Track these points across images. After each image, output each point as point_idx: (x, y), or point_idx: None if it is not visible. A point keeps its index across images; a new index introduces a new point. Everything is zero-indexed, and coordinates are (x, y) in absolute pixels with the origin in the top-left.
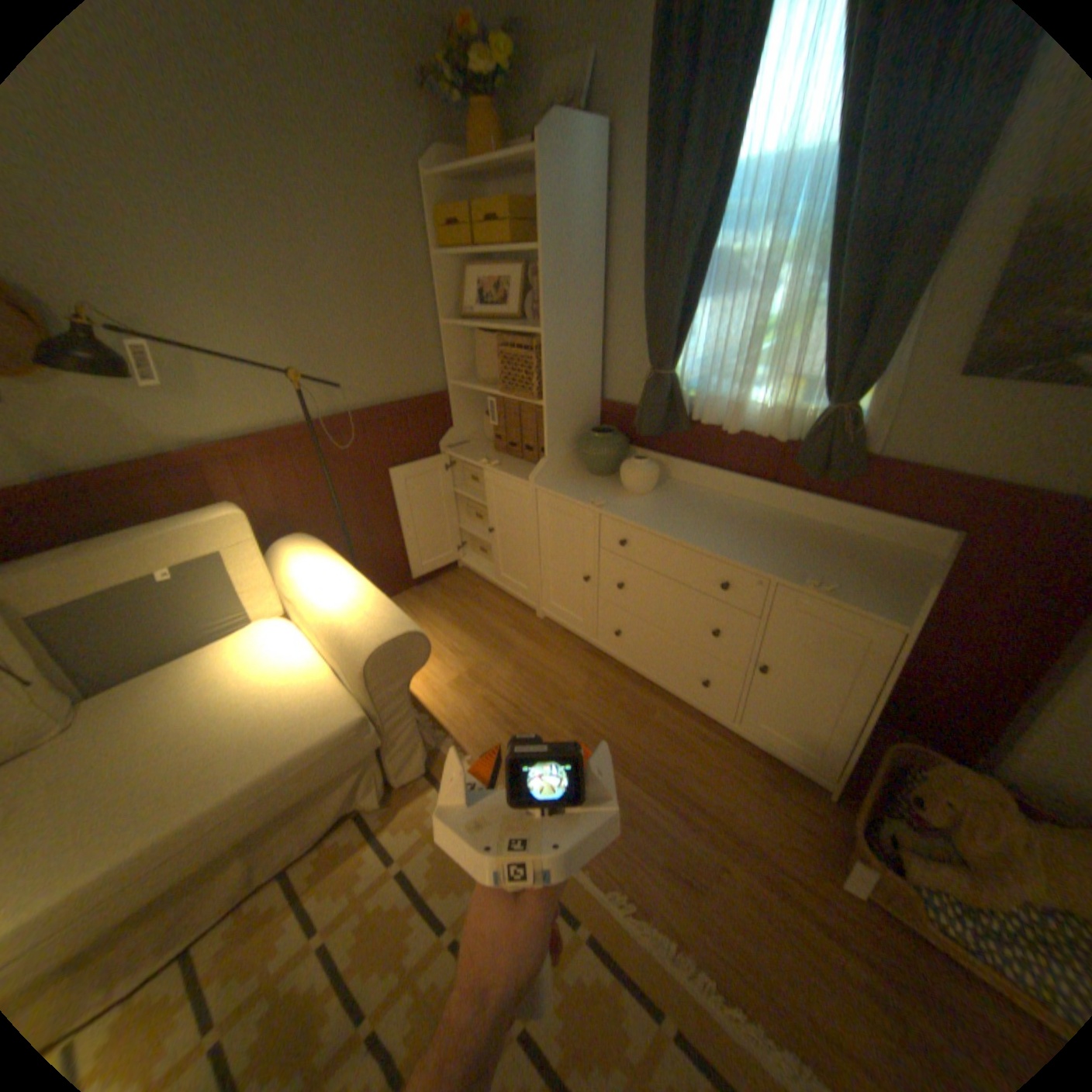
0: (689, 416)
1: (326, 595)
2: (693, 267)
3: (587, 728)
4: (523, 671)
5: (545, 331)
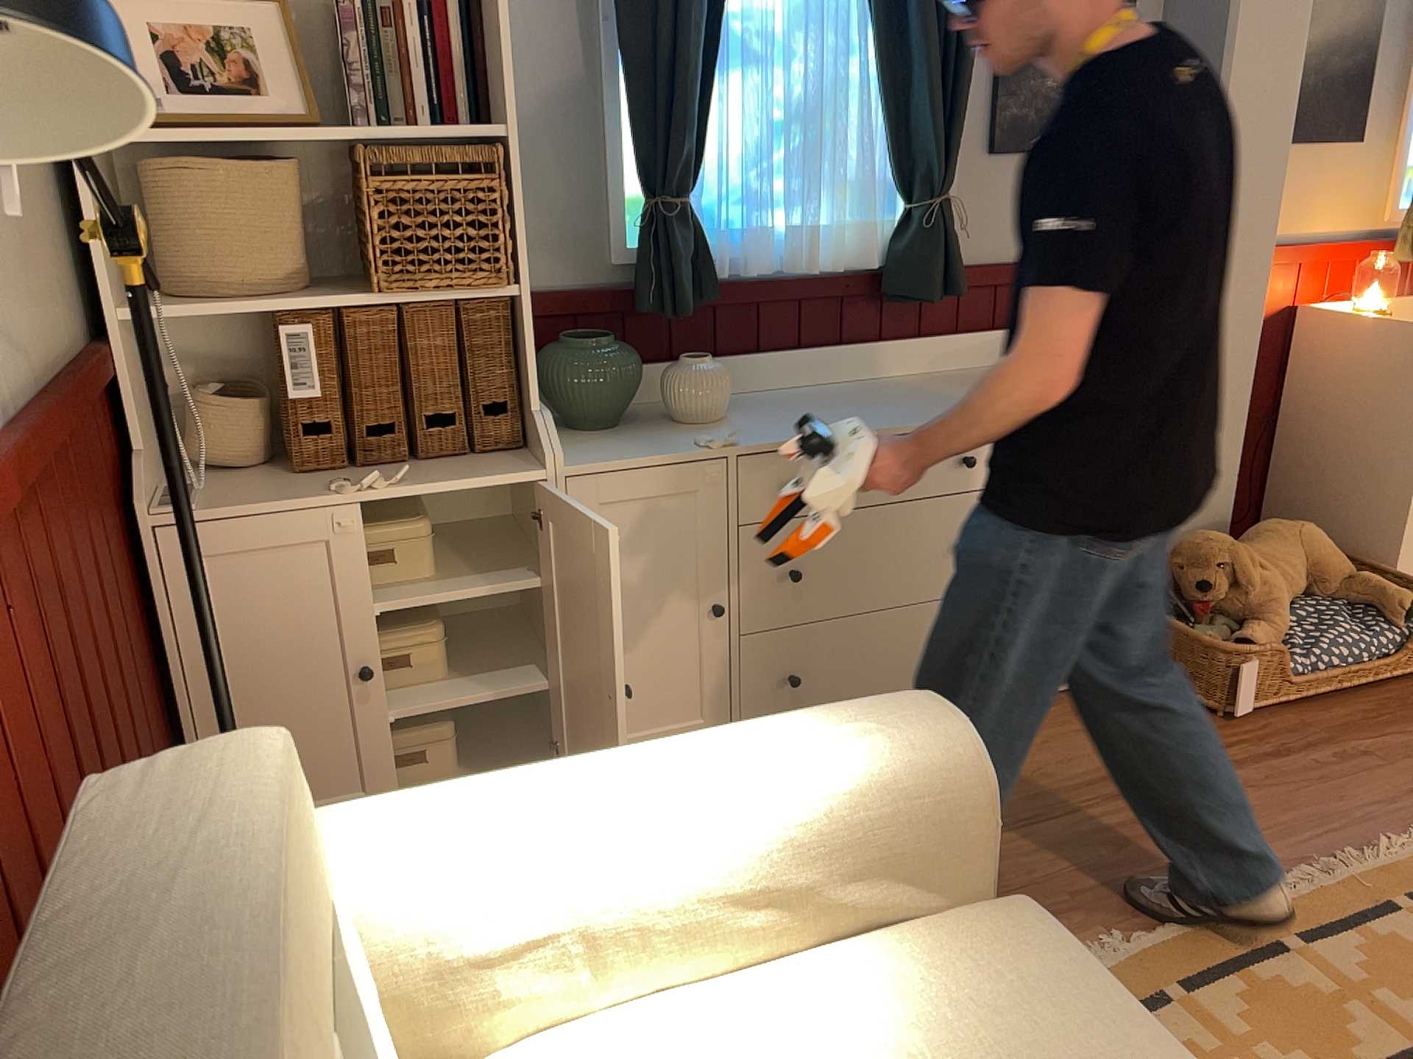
0: (714, 273)
1: (686, 790)
2: (707, 25)
3: None
4: None
5: (513, 130)
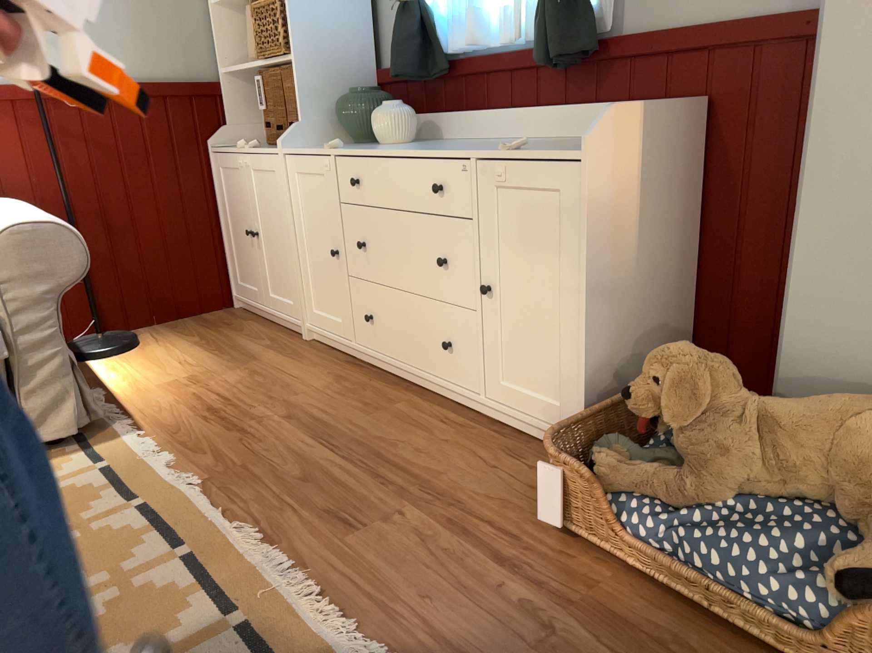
0: (442, 53)
1: None
2: None
3: (303, 414)
4: (256, 377)
5: None
